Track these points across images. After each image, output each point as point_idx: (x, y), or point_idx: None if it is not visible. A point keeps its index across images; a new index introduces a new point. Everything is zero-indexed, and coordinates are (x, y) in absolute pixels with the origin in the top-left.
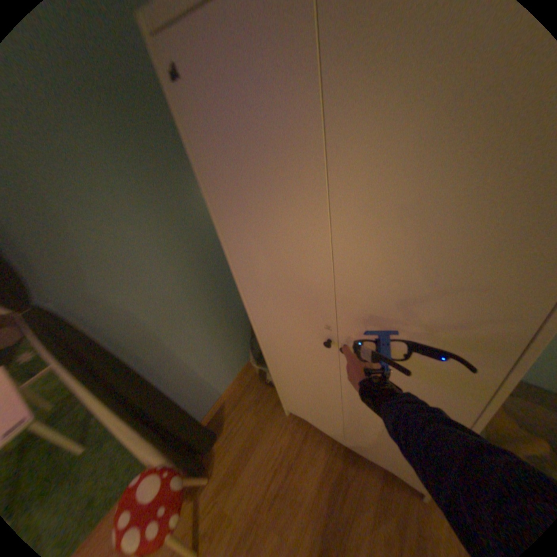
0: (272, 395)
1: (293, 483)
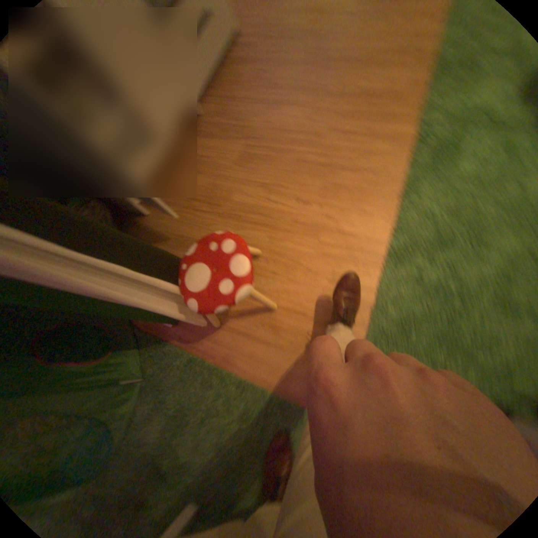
0: None
1: (196, 192)
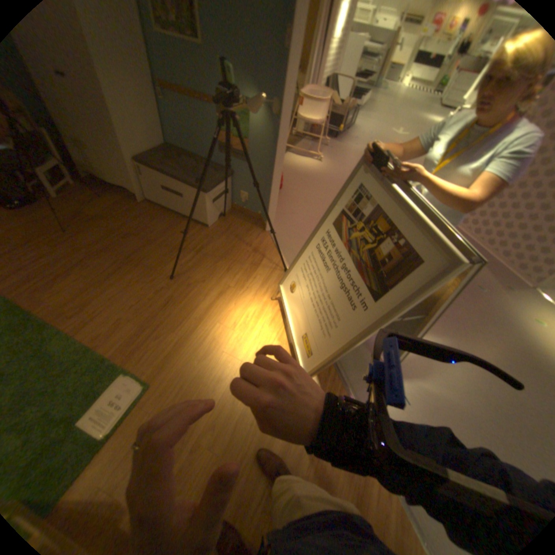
0: (74, 173)
1: (71, 197)
